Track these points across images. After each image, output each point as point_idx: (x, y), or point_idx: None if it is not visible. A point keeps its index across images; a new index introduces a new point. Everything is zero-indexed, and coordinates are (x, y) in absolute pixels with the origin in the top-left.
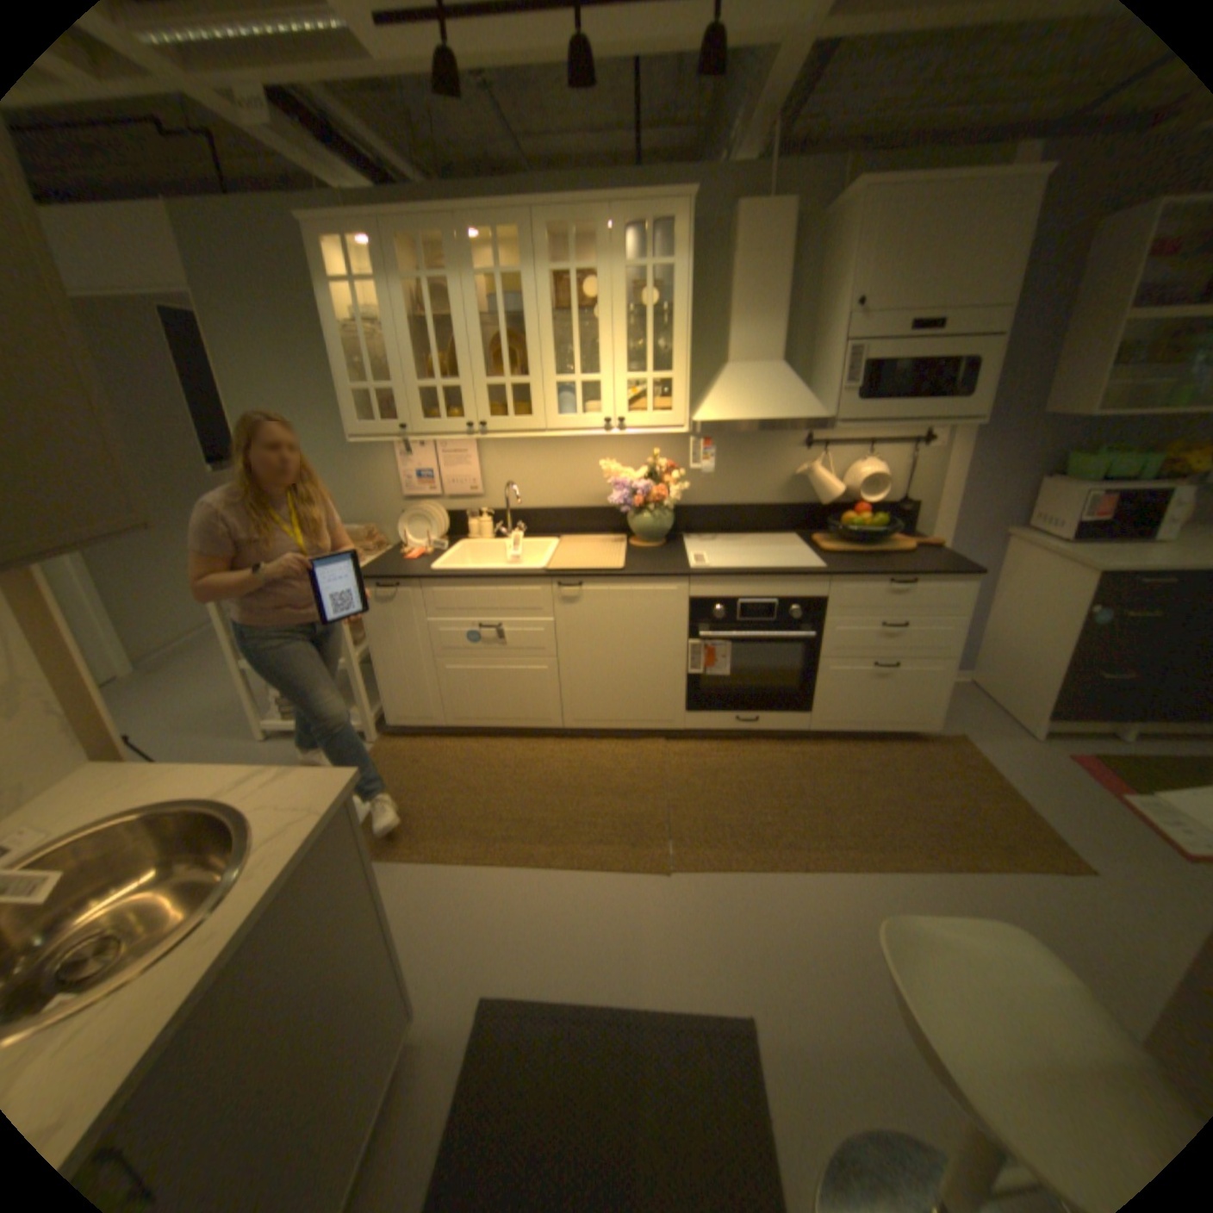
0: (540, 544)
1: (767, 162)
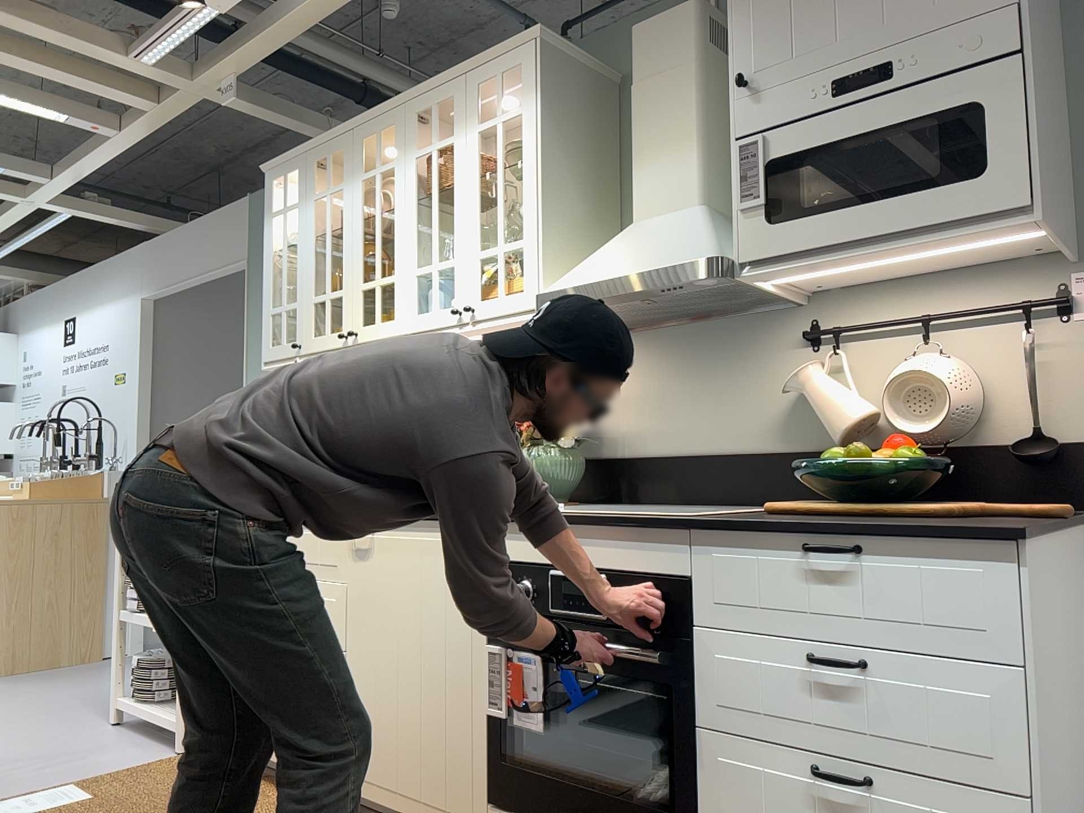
0: None
1: None
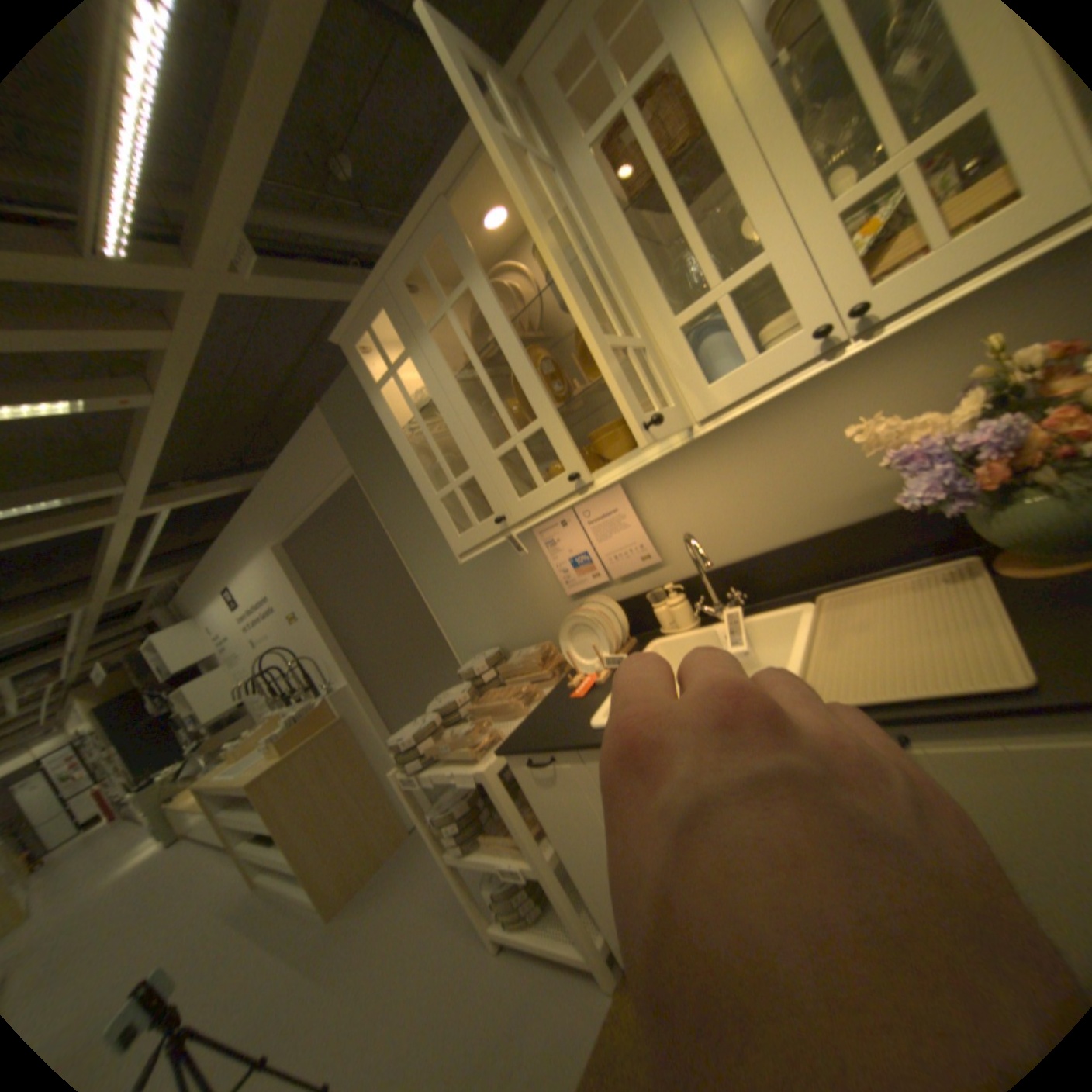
0: (777, 619)
1: None
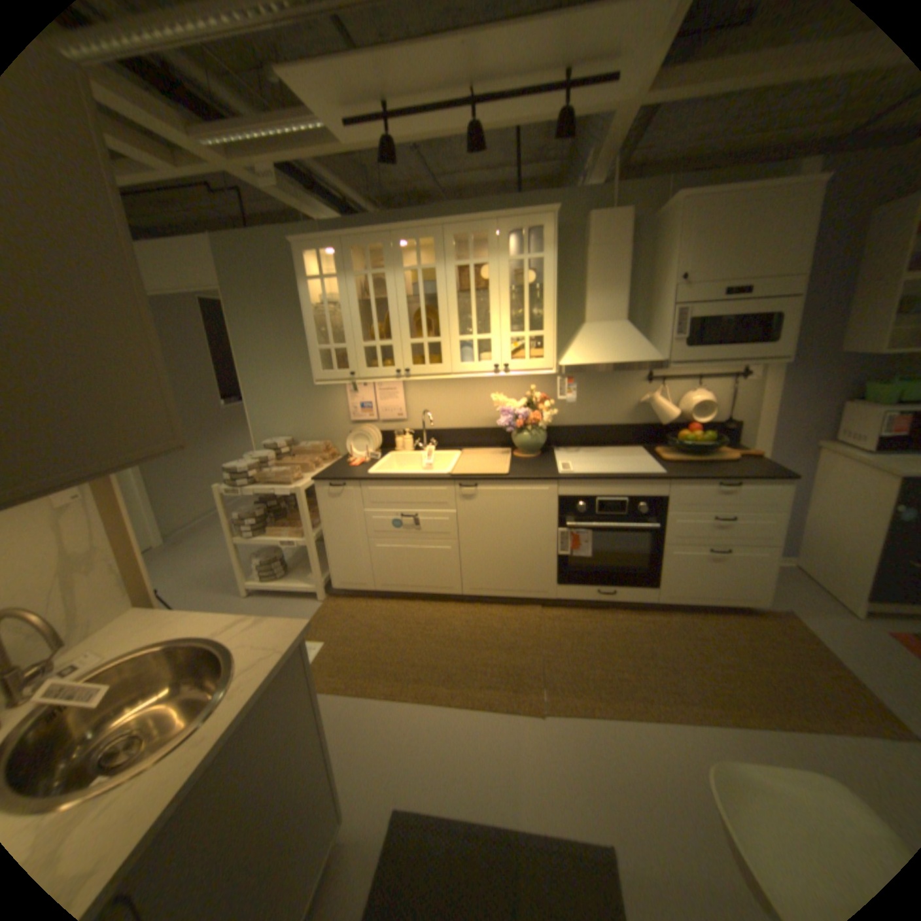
0: (446, 454)
1: (610, 185)
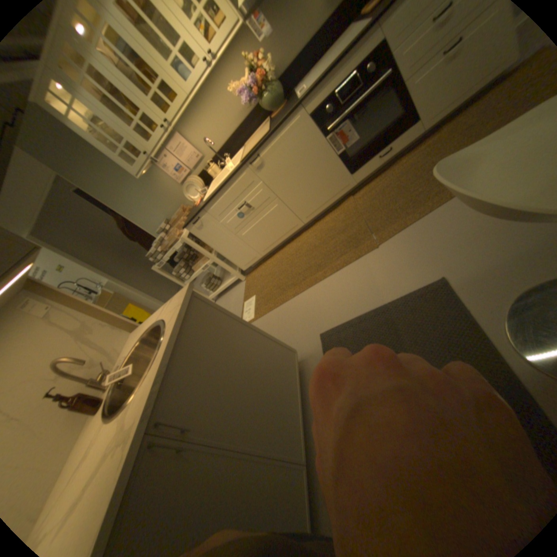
0: (238, 155)
1: None
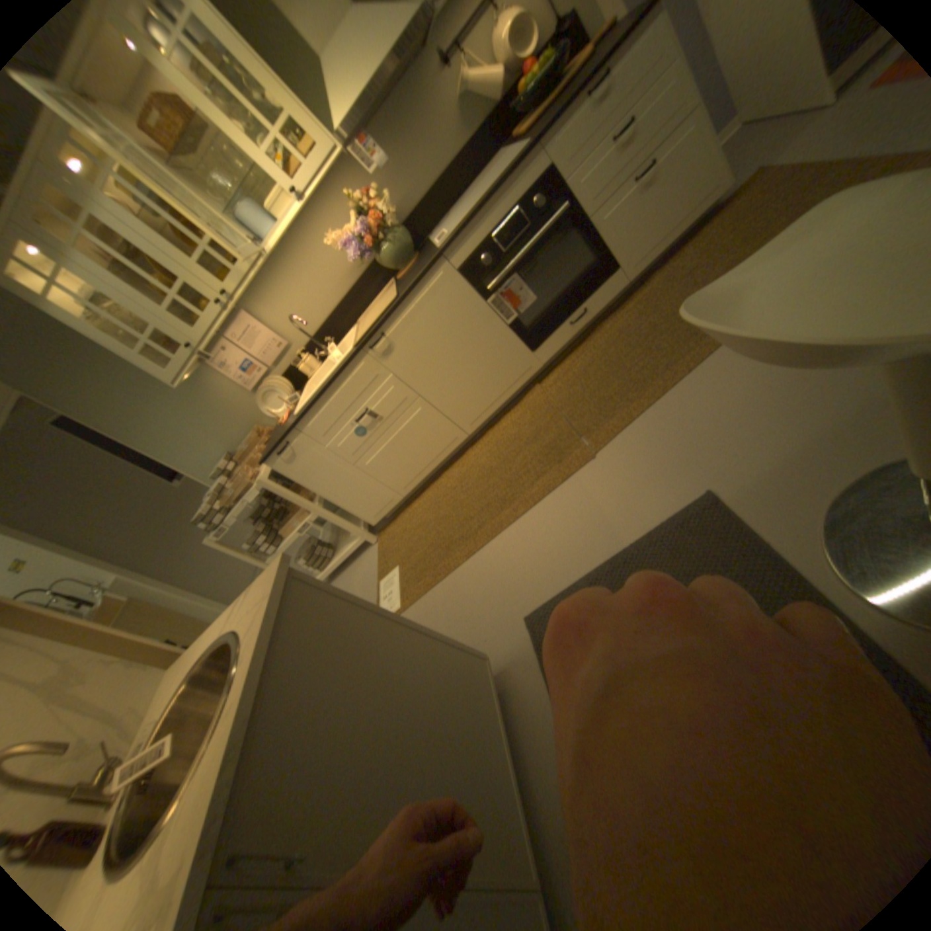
0: (349, 338)
1: None
